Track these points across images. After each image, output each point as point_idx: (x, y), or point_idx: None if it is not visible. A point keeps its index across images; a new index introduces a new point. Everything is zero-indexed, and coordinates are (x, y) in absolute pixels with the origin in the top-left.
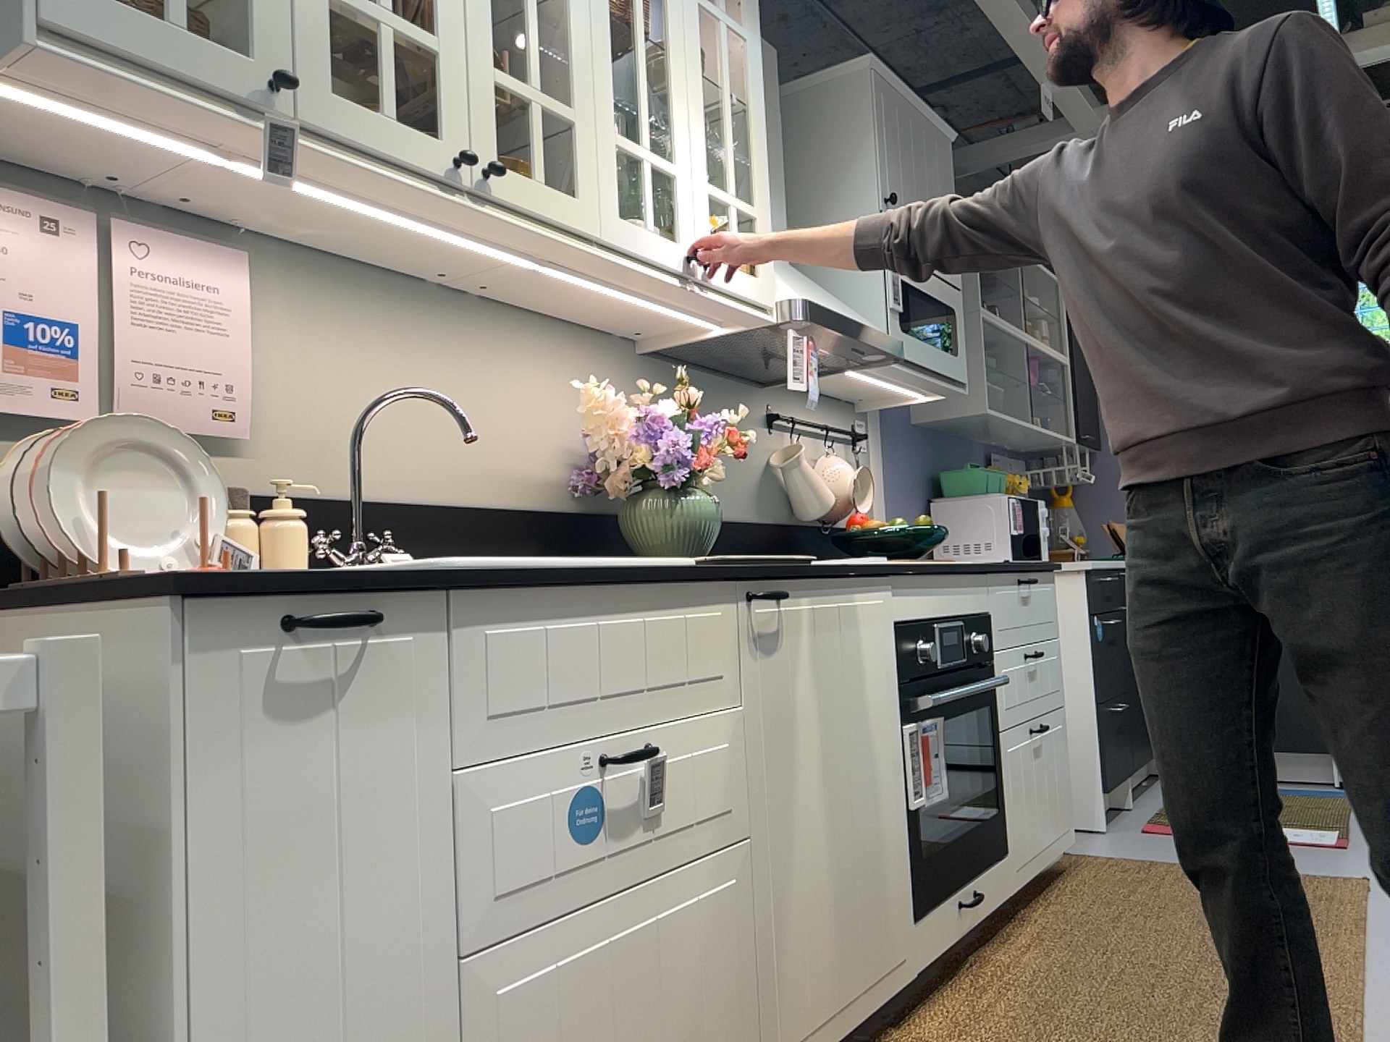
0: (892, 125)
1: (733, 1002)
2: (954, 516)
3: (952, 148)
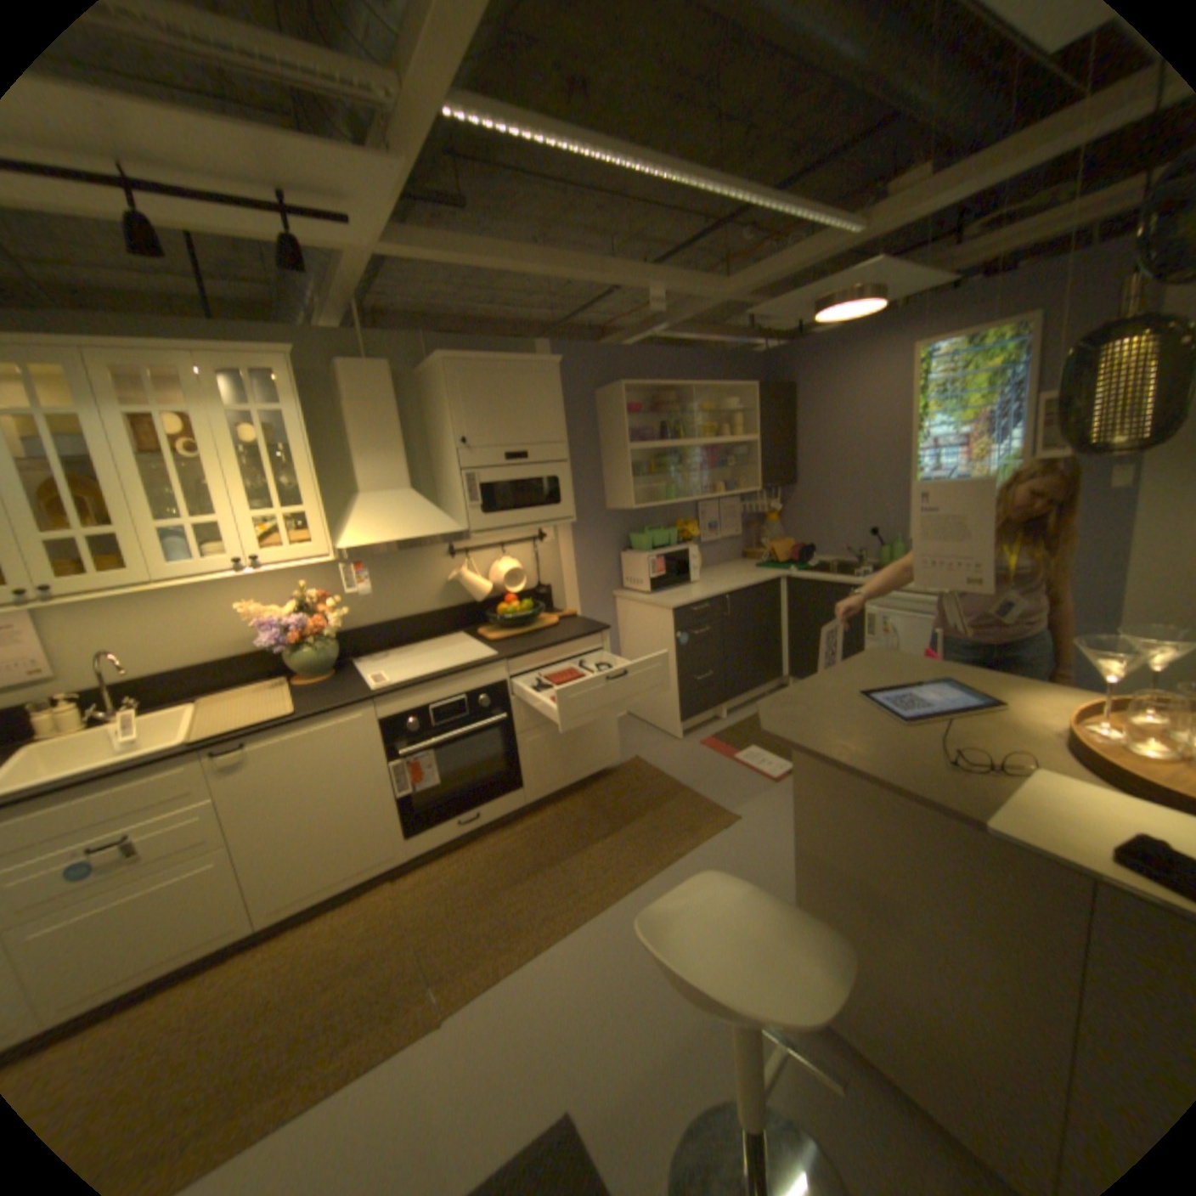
0: (468, 387)
1: (221, 904)
2: (630, 562)
3: (556, 367)
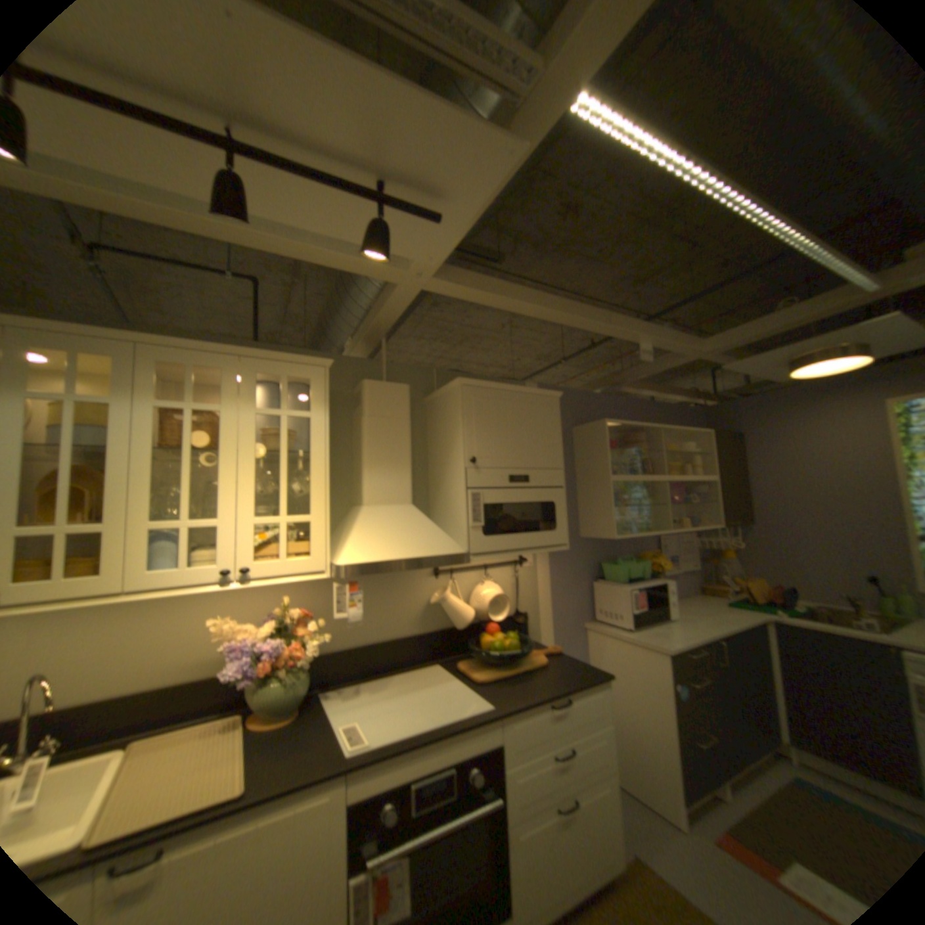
0: (482, 412)
1: None
2: (605, 593)
3: (557, 401)
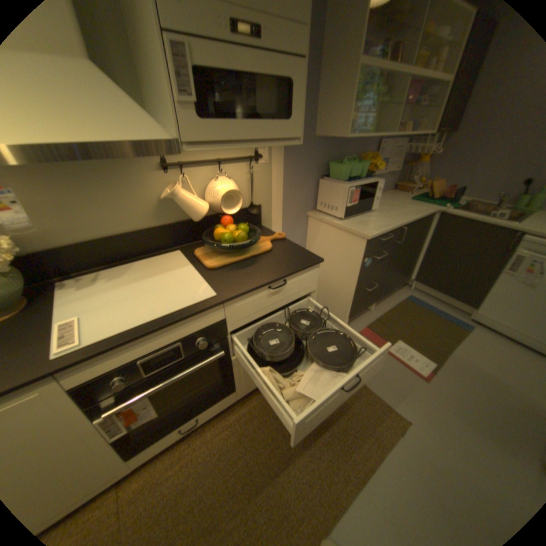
0: None
1: None
2: (327, 187)
3: None
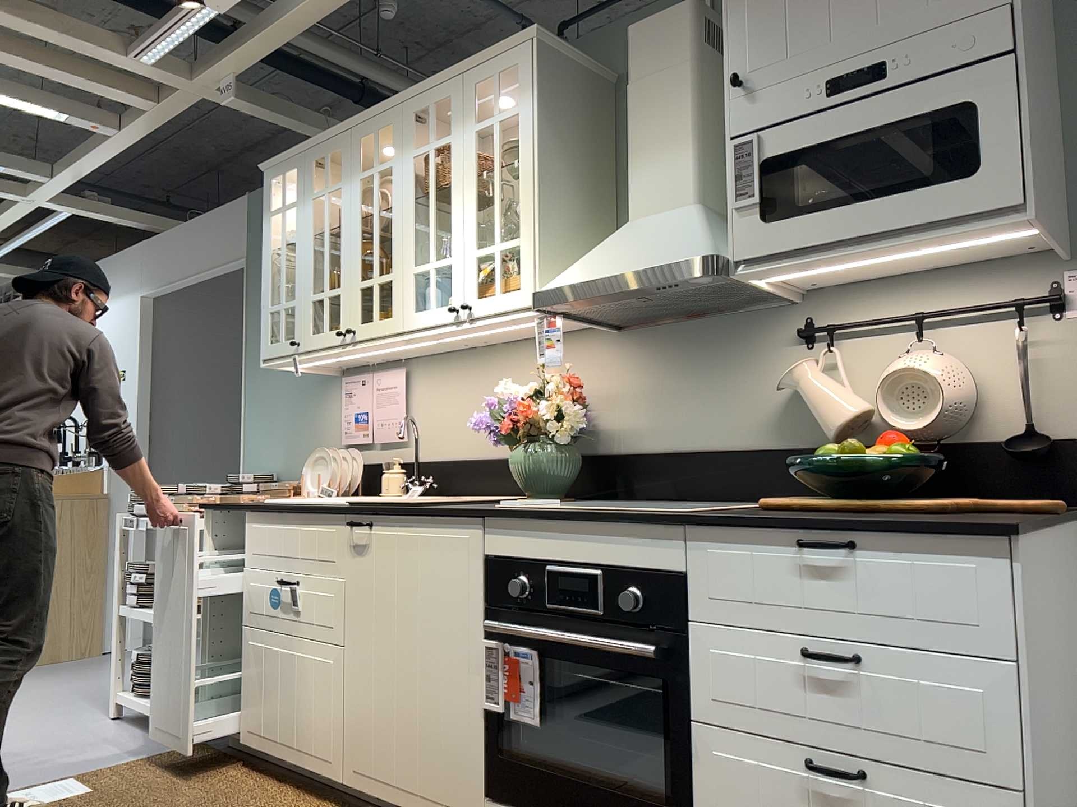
0: None
1: (328, 718)
2: None
3: None
